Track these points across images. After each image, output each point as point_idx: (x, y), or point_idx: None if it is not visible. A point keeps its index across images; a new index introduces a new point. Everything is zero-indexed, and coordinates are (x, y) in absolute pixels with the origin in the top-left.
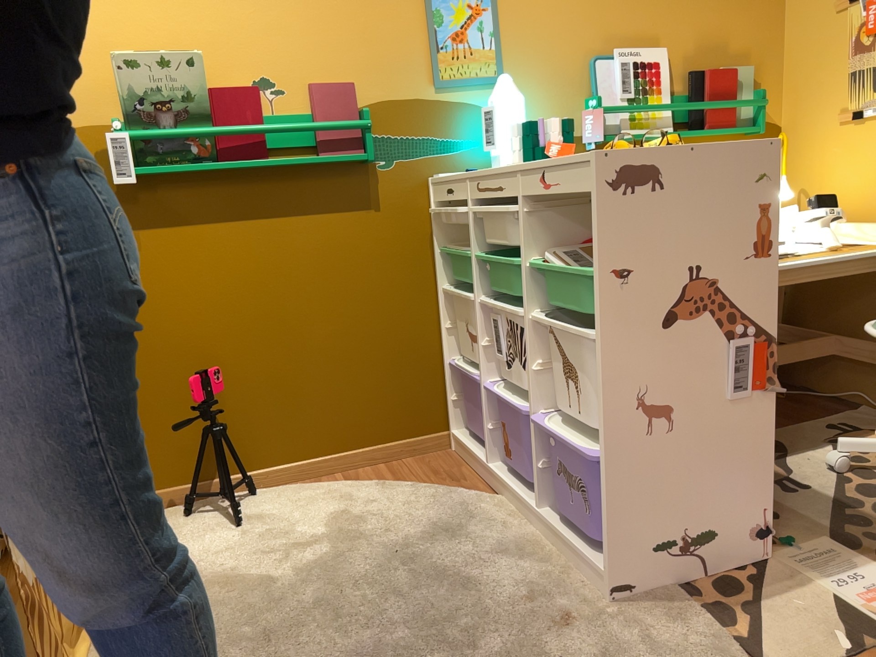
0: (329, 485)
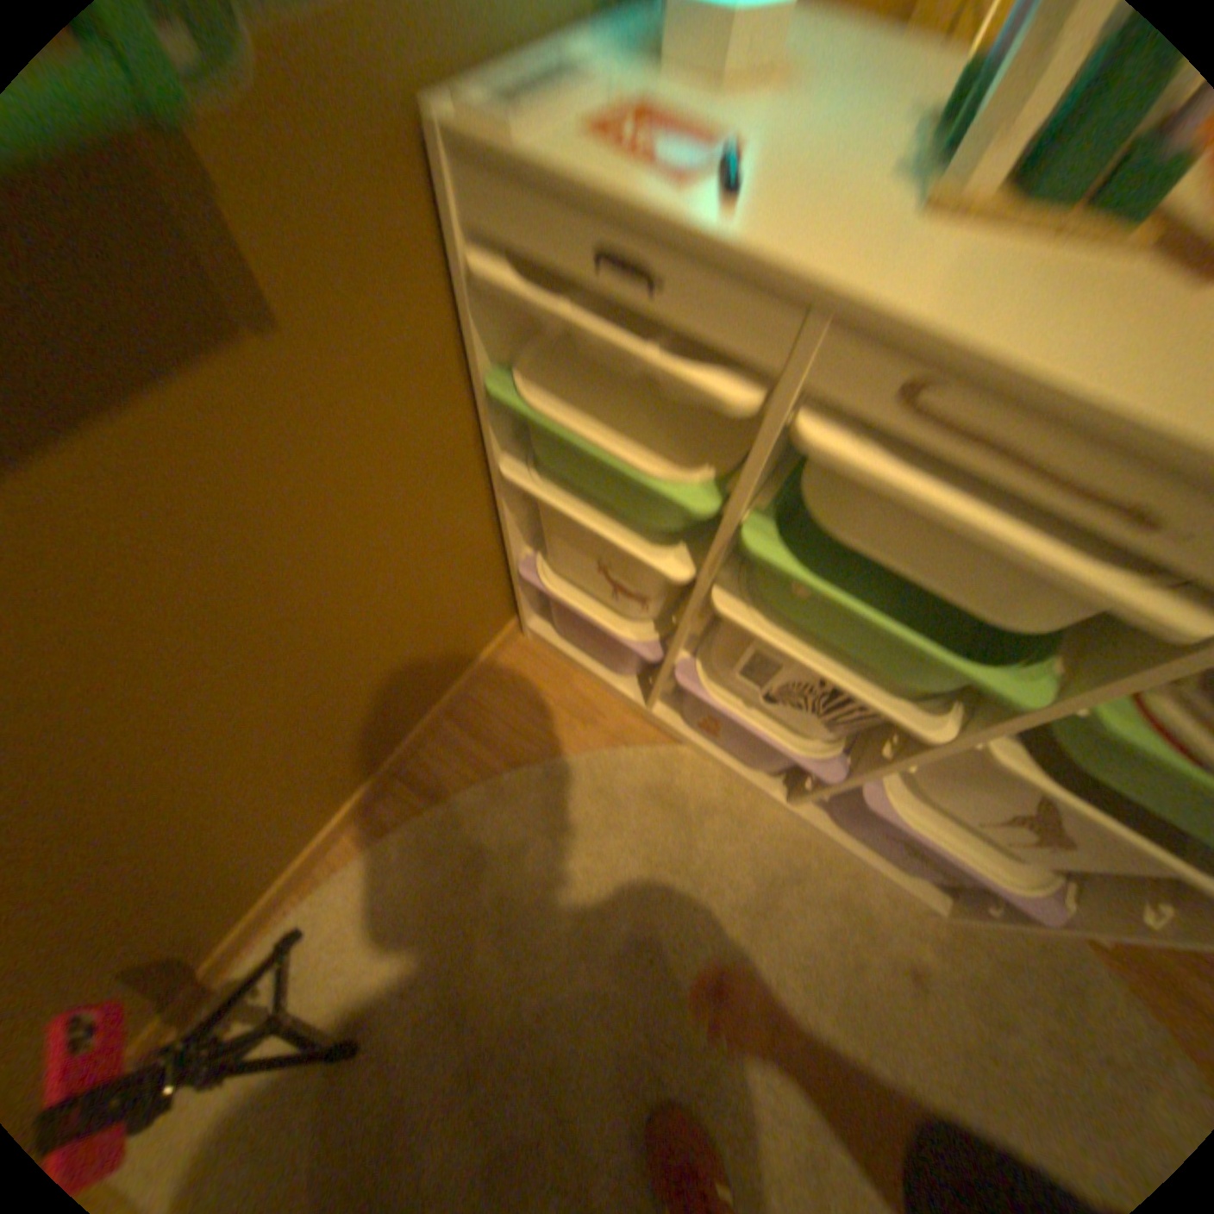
0: (414, 834)
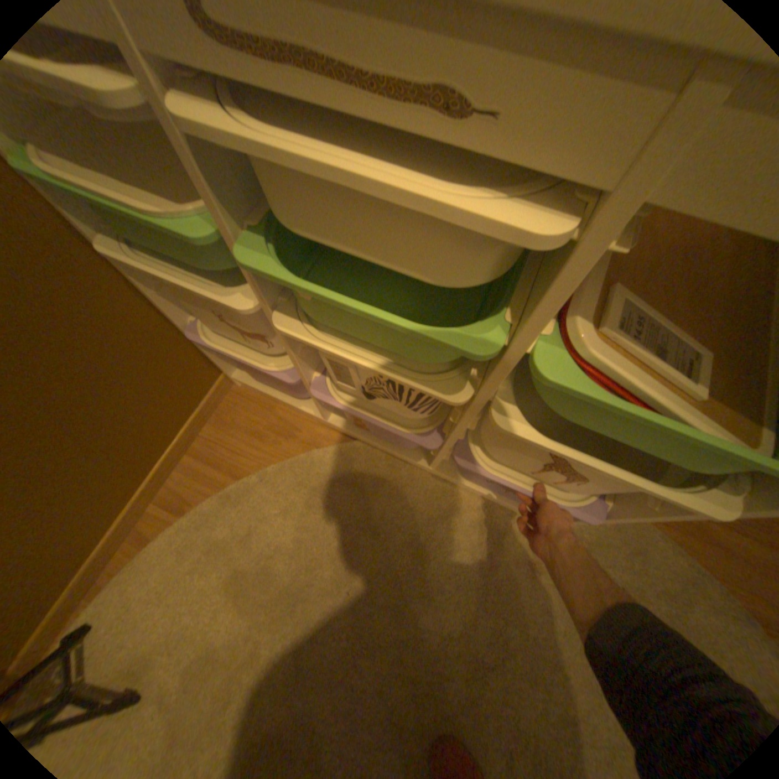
0: (168, 540)
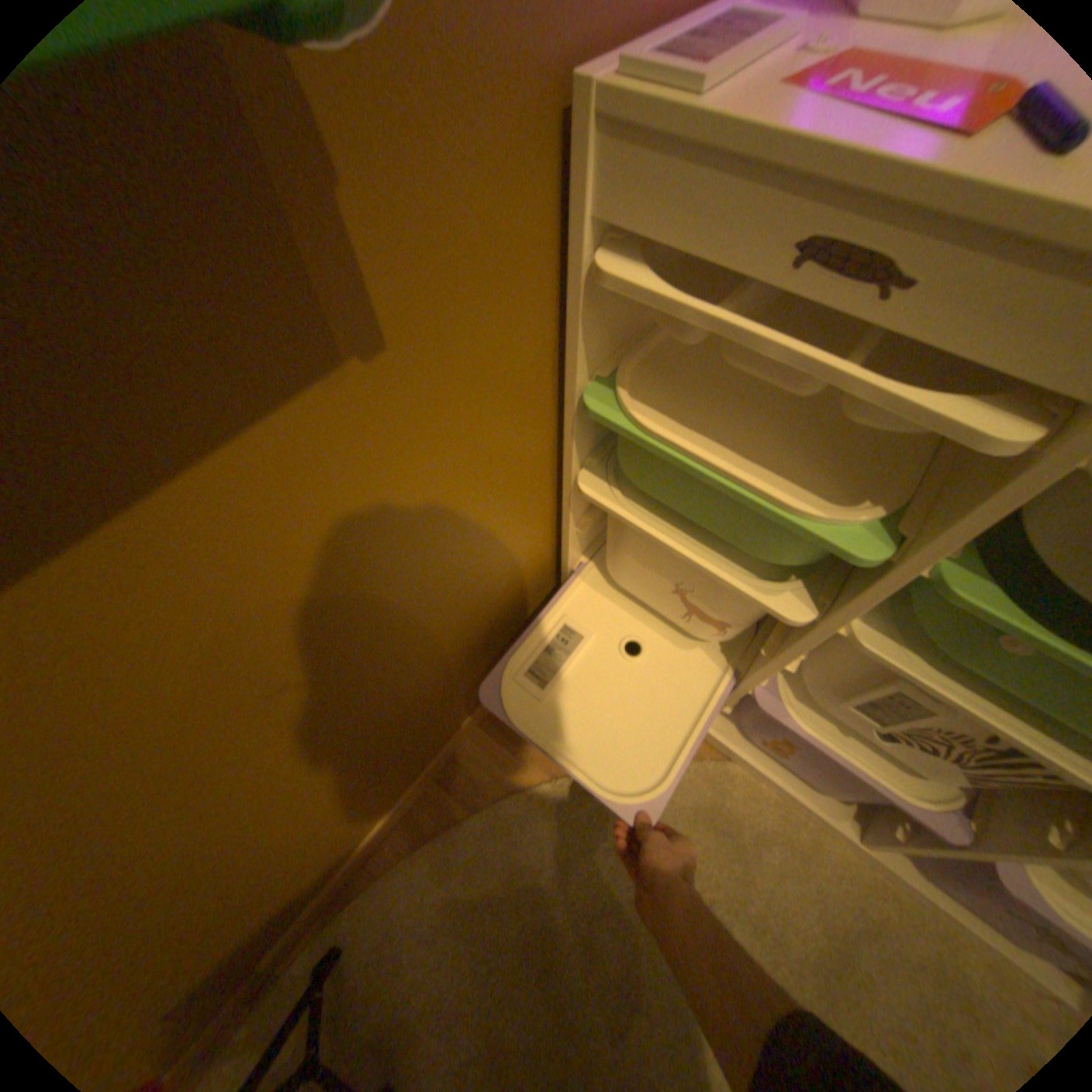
0: (454, 847)
